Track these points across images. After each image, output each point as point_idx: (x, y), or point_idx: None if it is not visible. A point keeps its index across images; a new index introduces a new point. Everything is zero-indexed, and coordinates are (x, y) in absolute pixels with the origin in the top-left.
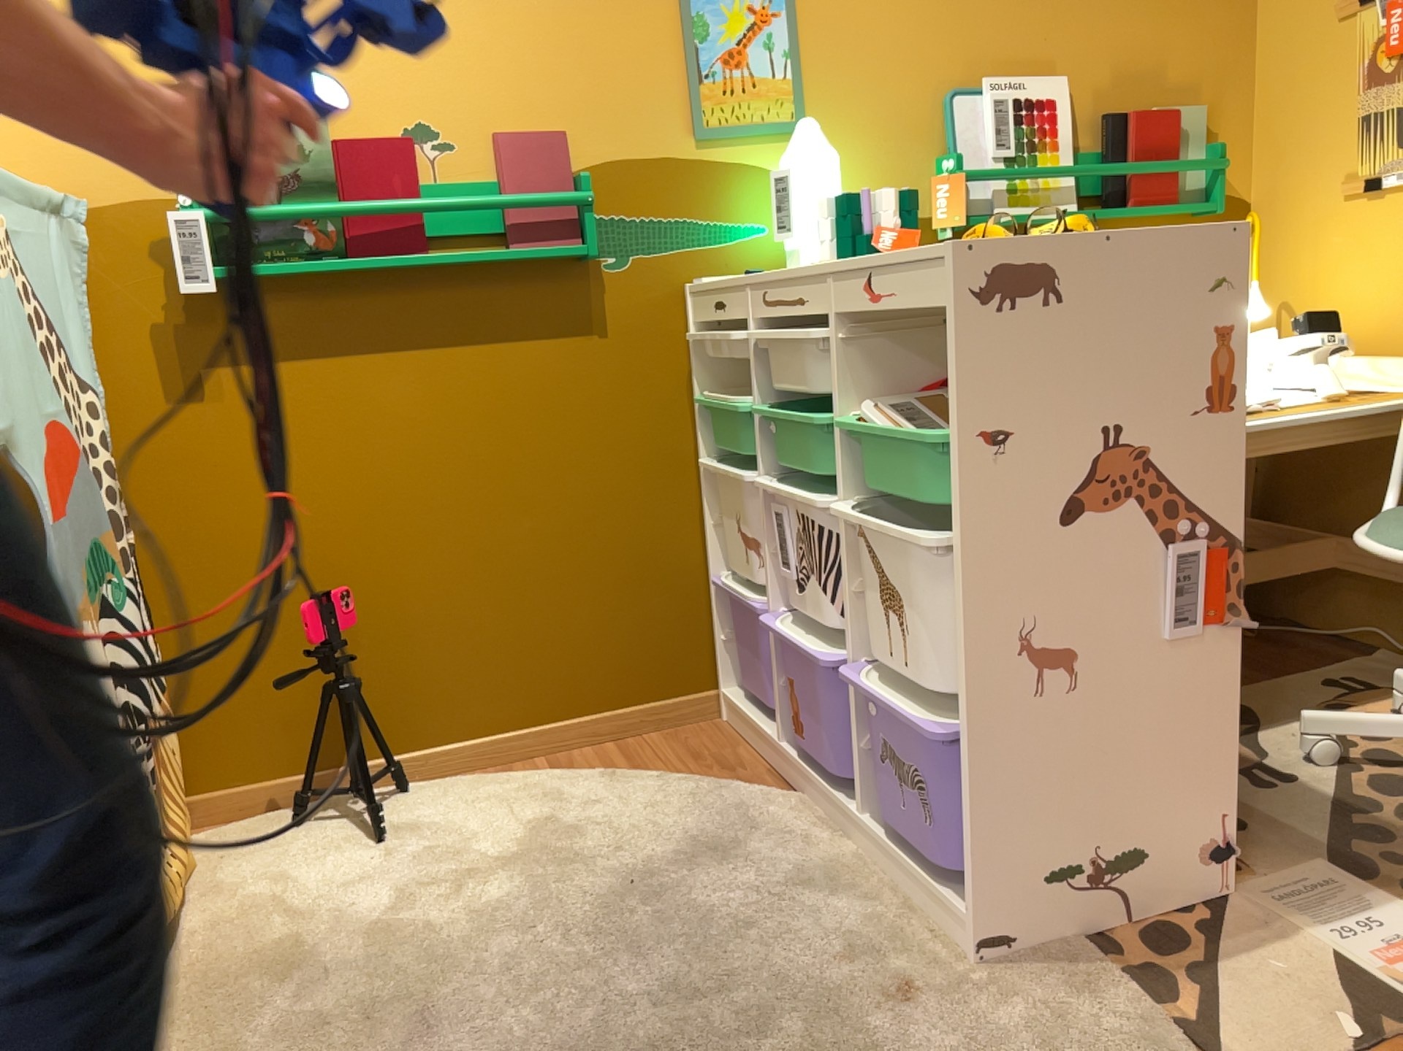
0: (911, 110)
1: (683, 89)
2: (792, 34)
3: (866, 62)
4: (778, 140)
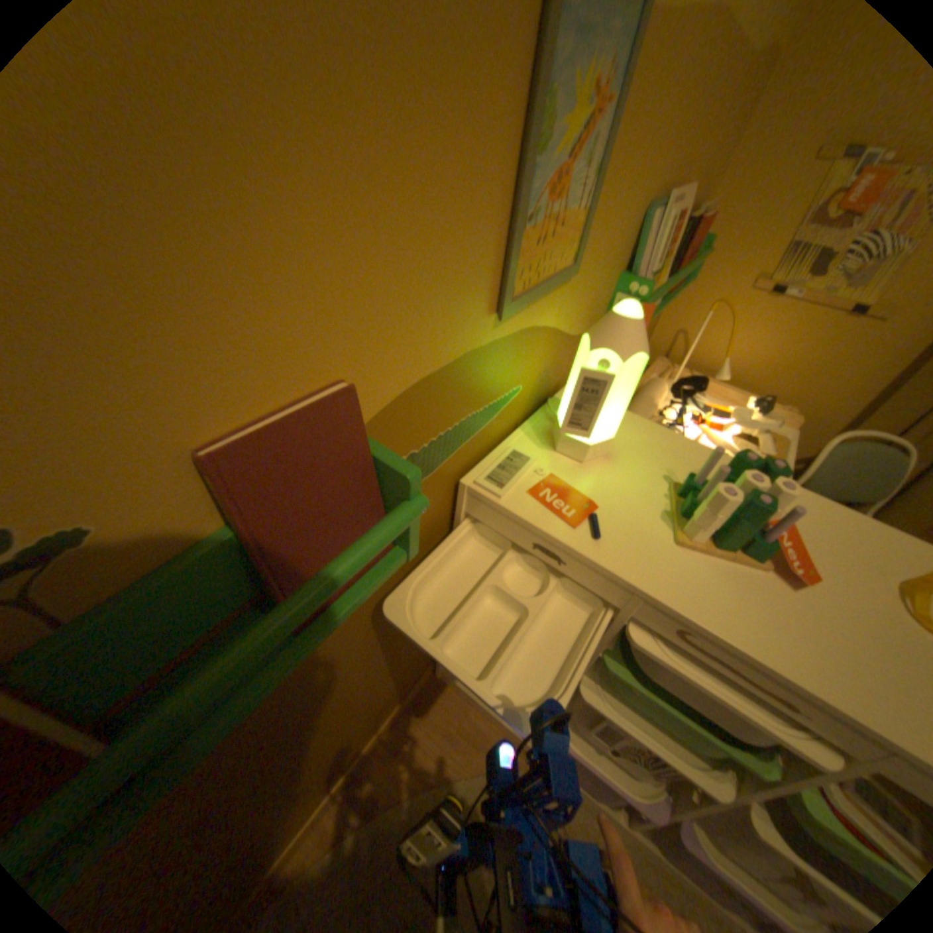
0: (632, 225)
1: (506, 238)
2: (618, 129)
3: (637, 167)
4: (559, 287)
